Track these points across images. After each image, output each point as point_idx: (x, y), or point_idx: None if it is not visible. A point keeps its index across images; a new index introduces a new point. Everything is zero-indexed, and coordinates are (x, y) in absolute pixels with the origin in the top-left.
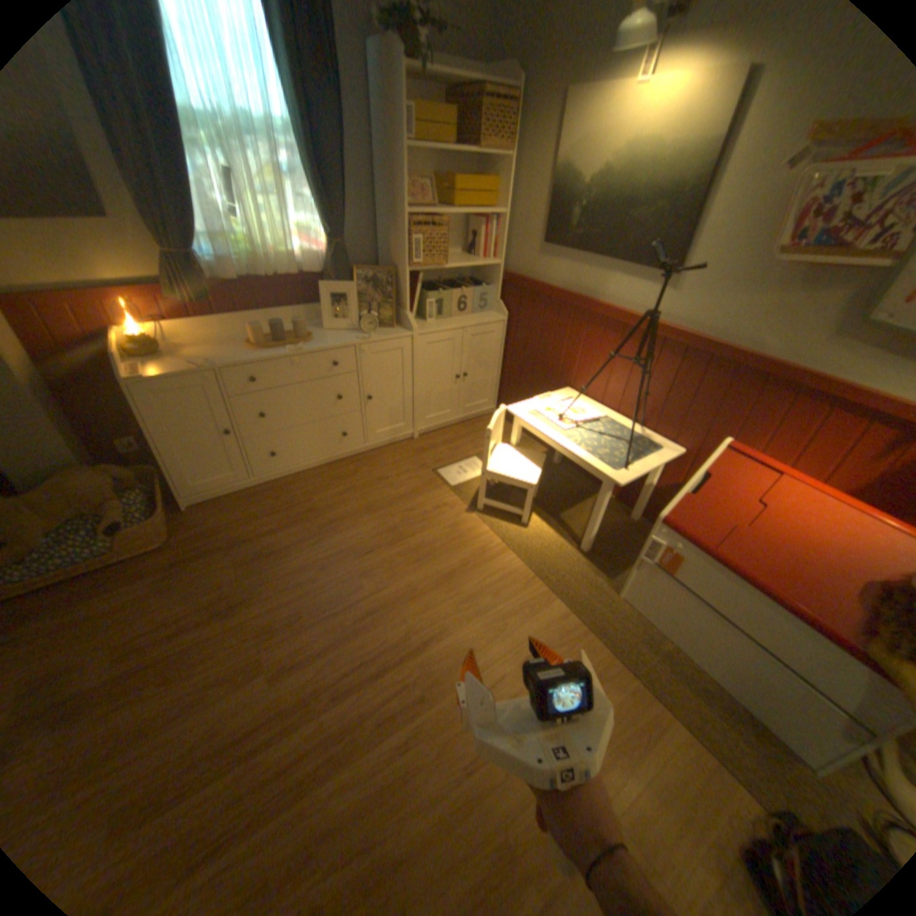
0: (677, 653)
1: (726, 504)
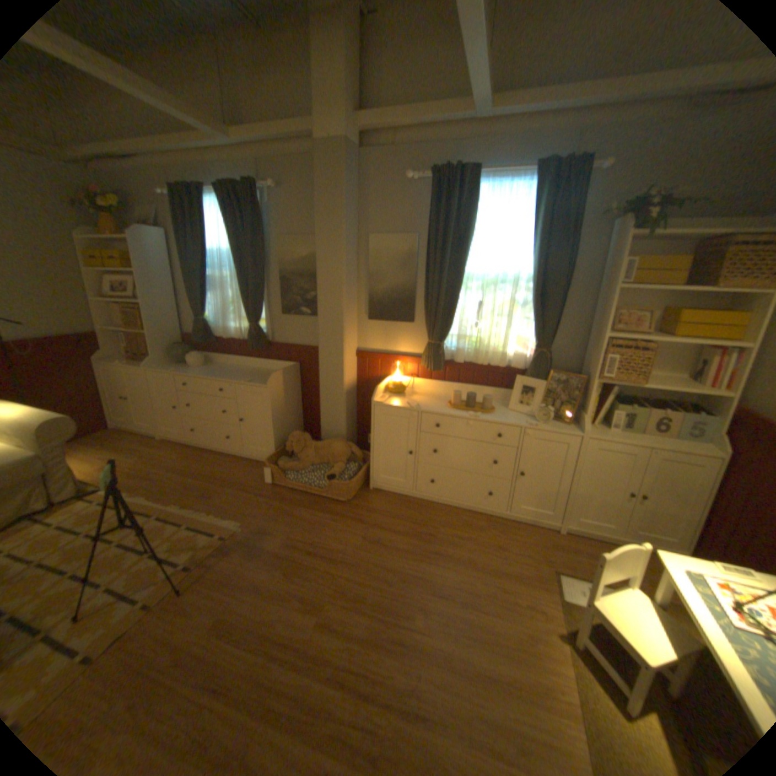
0: None
1: None
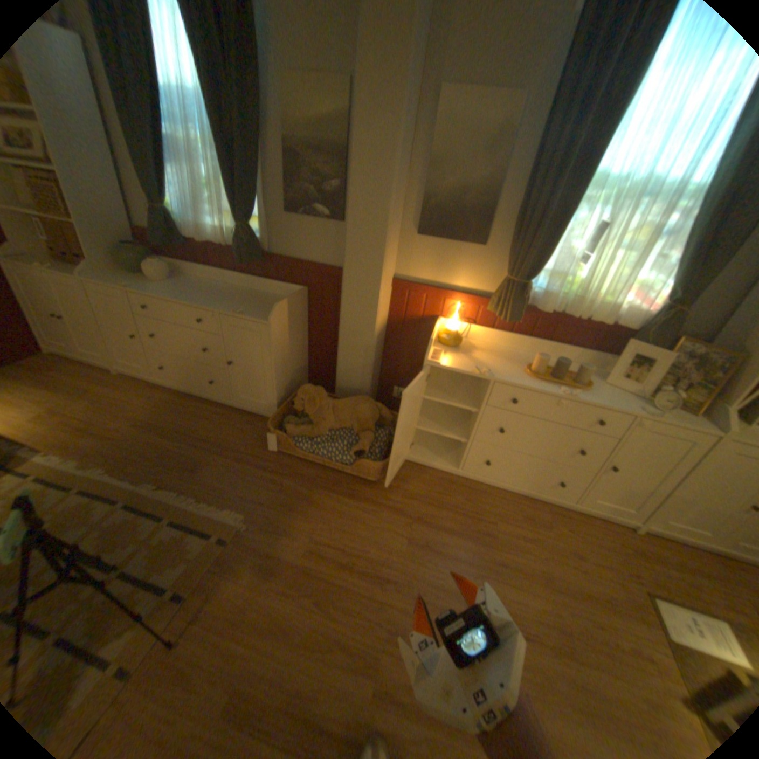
0: None
1: None
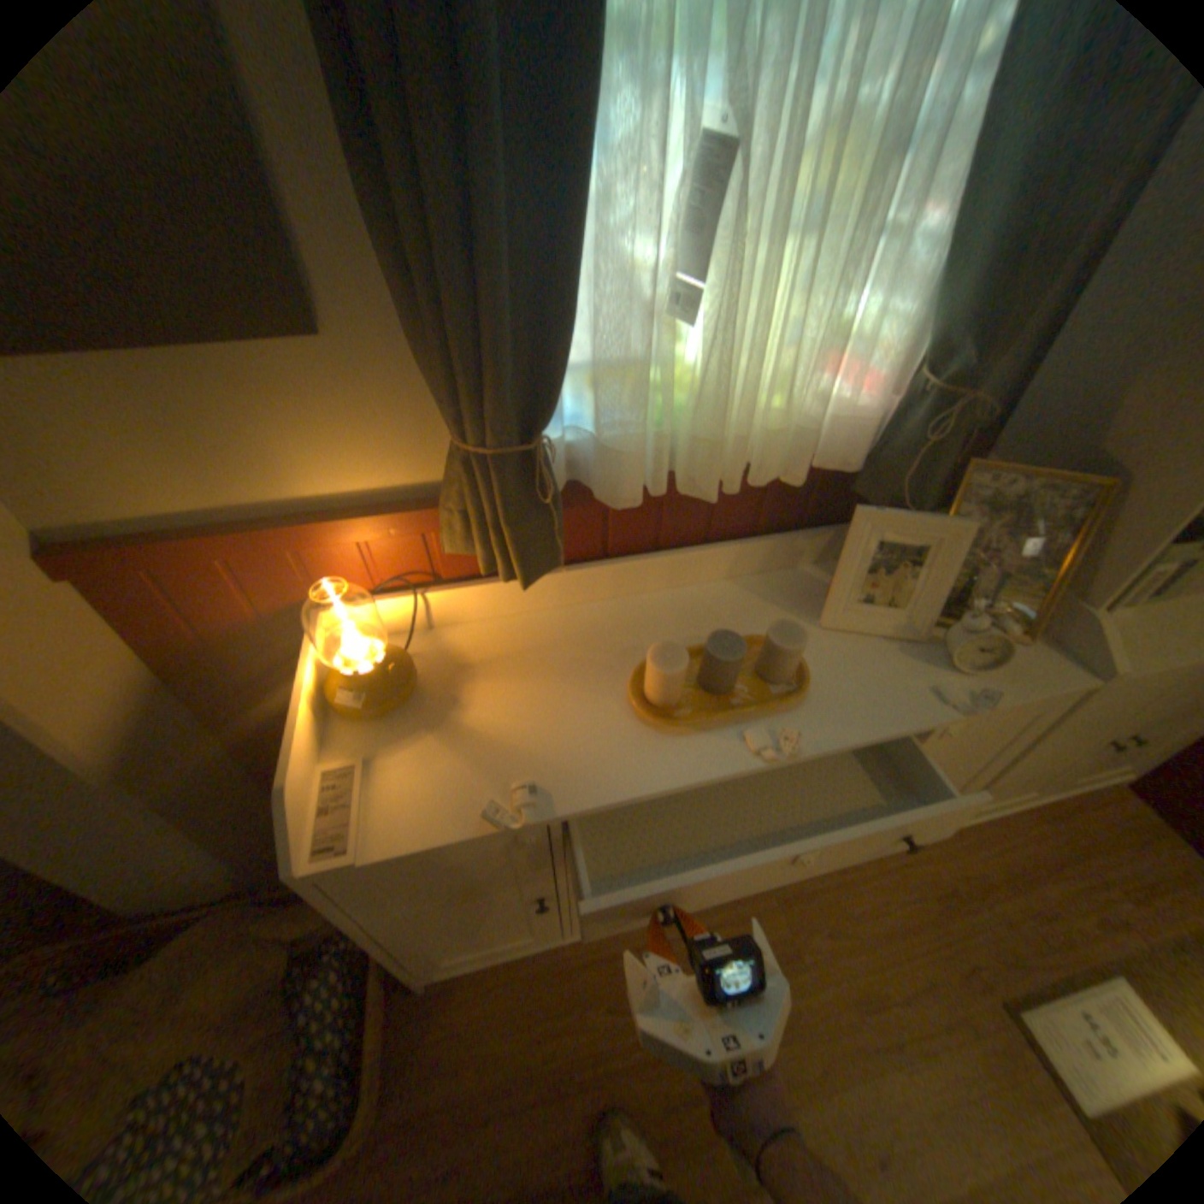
0: None
1: None
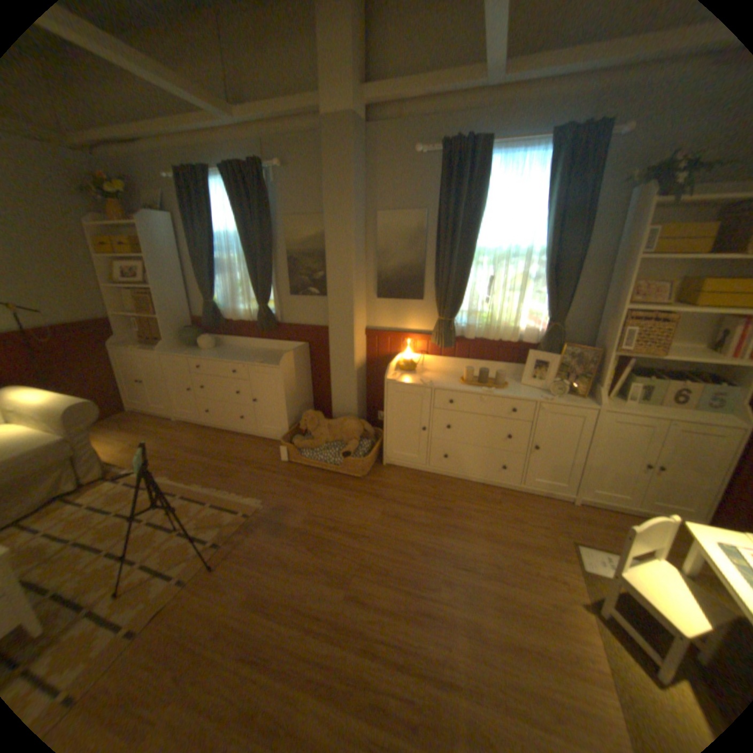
0: None
1: None
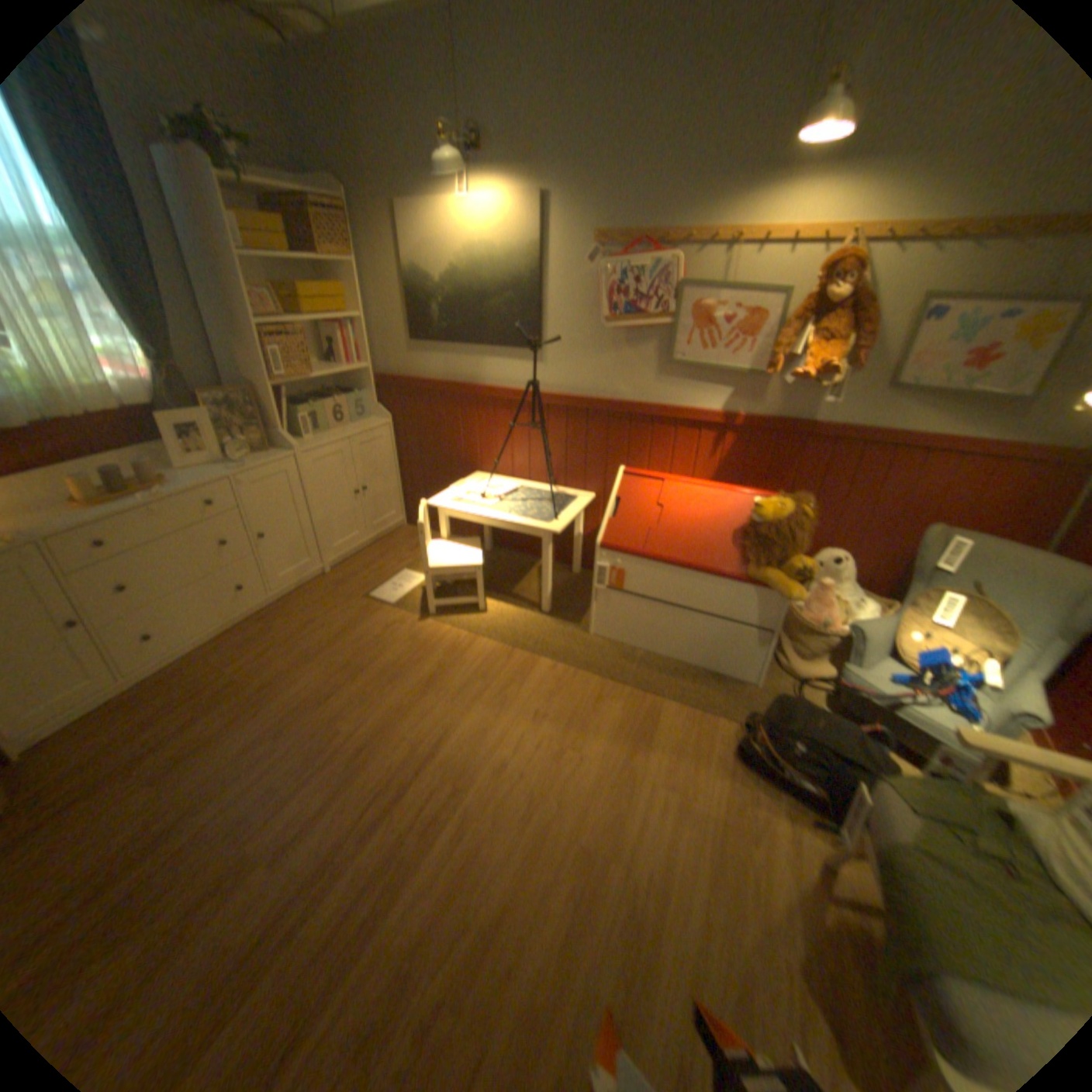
0: (646, 654)
1: (636, 515)
